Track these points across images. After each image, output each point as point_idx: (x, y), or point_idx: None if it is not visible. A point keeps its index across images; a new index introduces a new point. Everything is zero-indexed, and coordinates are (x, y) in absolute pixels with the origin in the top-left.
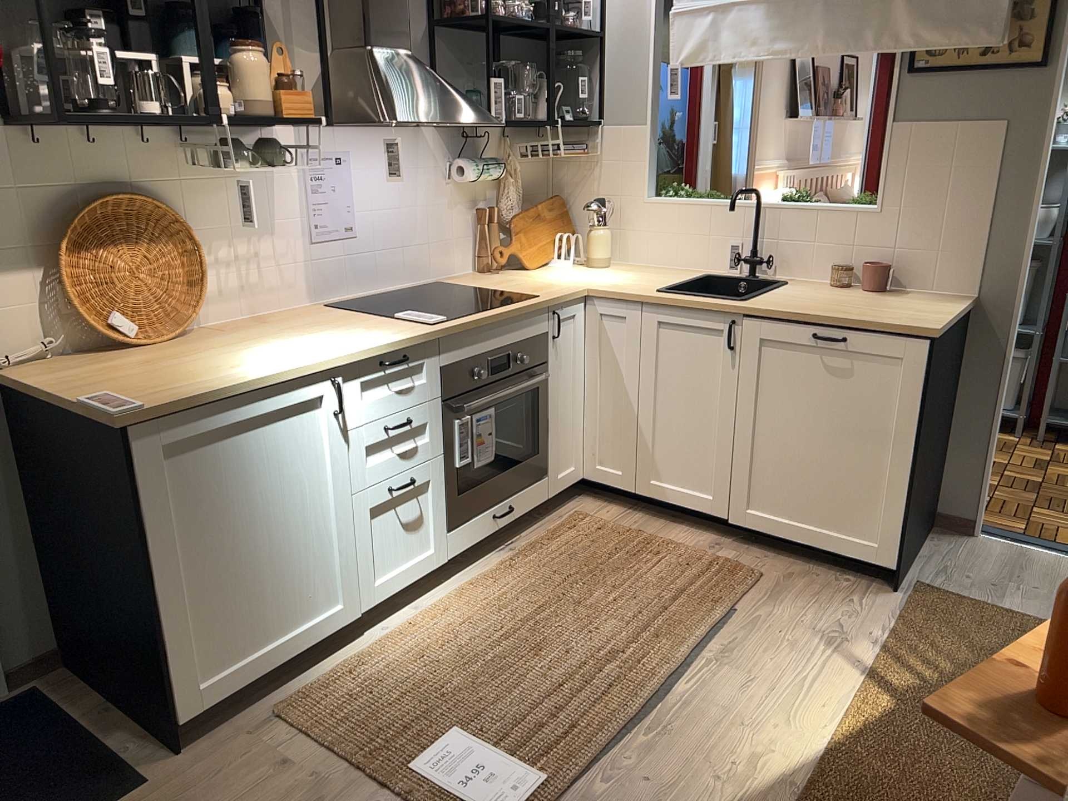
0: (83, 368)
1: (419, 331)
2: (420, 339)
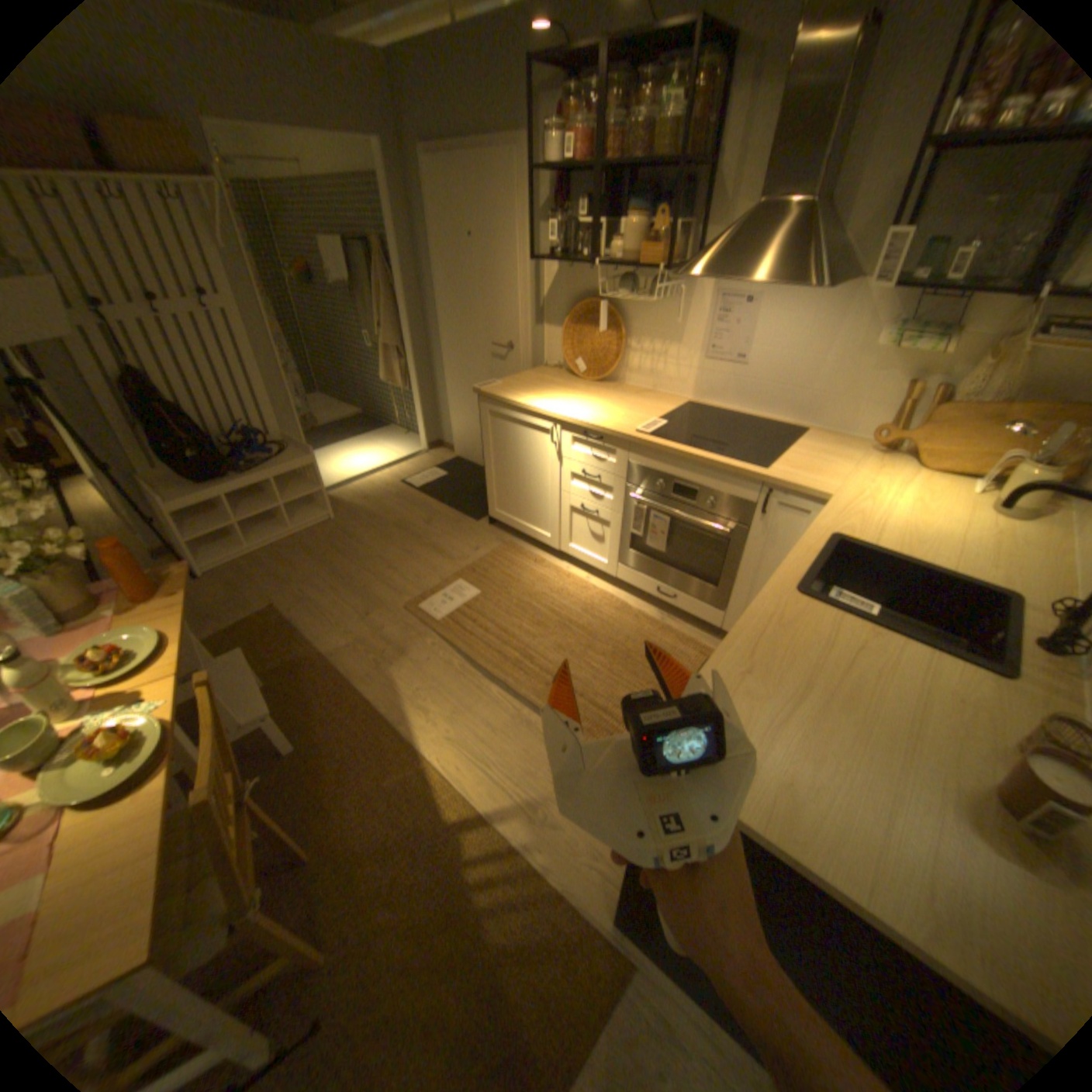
0: (545, 375)
1: (616, 429)
2: (609, 433)
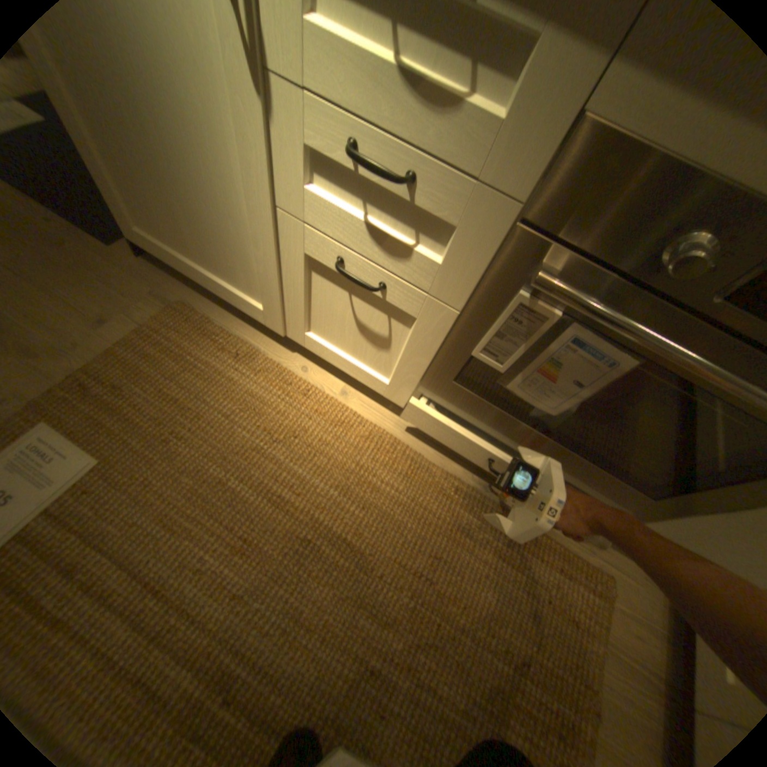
0: None
1: None
2: None
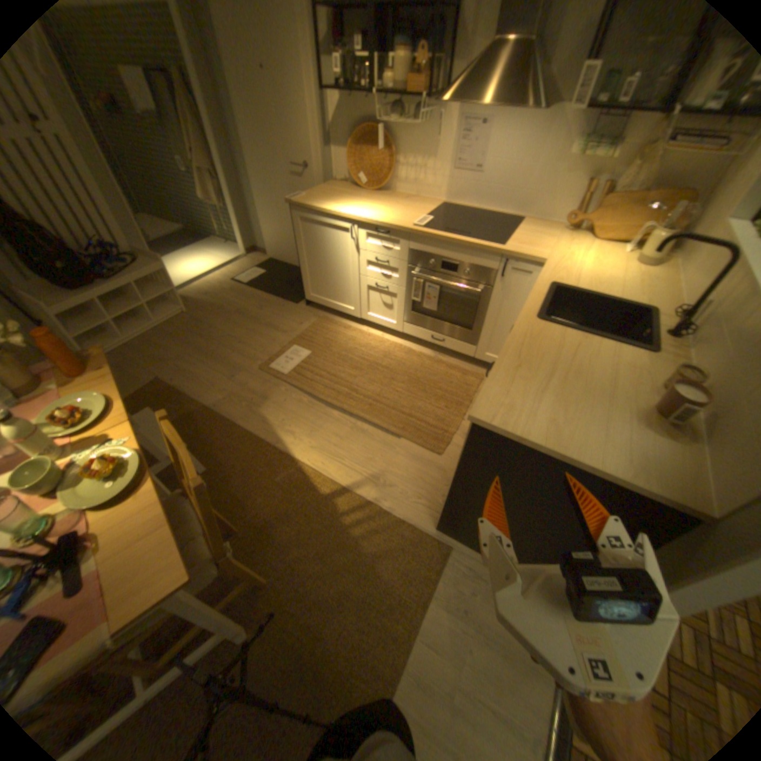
0: (335, 188)
1: (398, 225)
2: (393, 228)
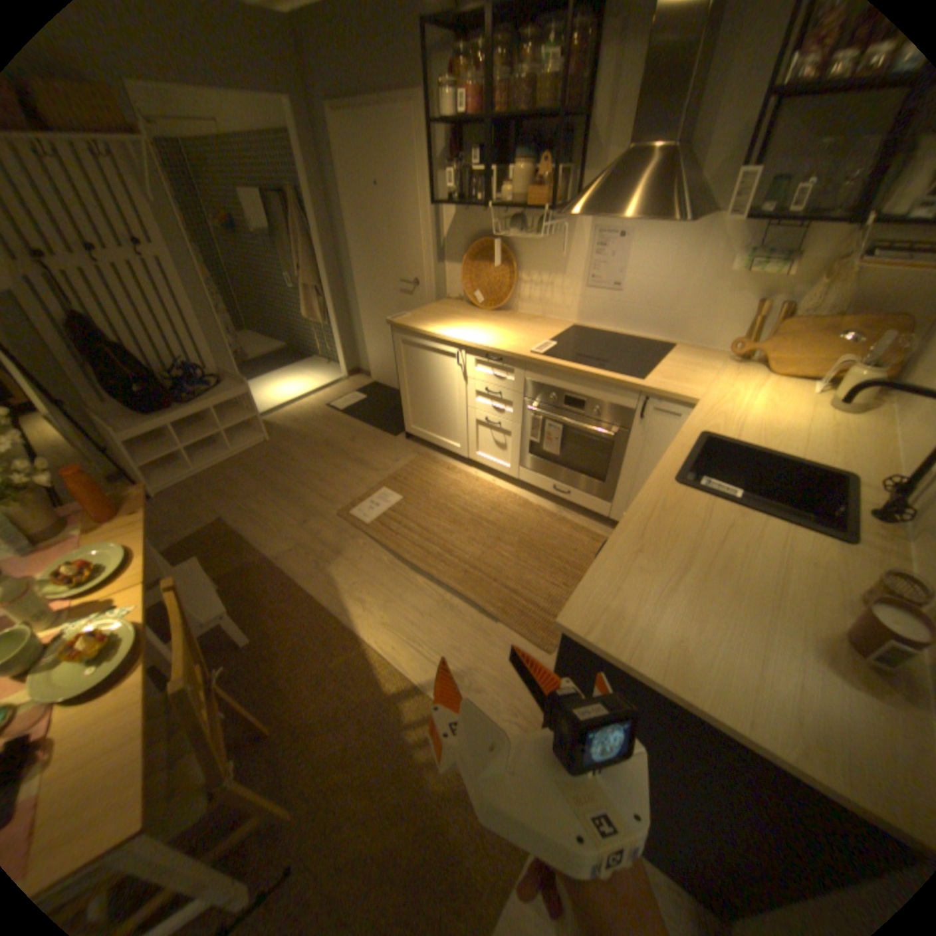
0: (448, 307)
1: (512, 351)
2: (507, 355)
